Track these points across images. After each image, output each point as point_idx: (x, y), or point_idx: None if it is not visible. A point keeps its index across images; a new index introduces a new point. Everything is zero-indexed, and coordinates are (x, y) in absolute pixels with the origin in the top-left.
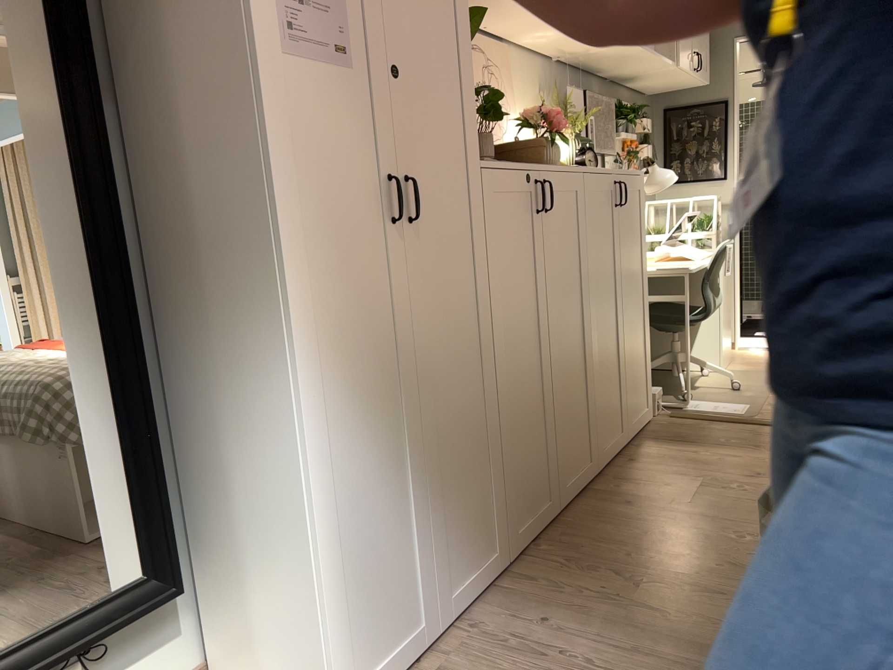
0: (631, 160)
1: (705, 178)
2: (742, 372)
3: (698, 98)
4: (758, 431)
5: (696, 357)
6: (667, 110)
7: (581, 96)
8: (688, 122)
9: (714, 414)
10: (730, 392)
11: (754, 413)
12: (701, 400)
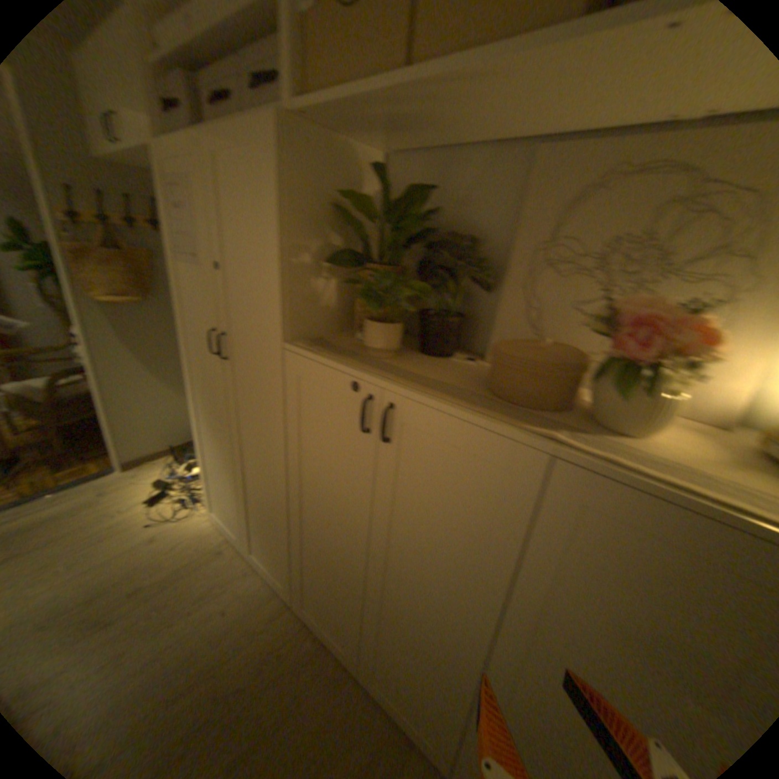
0: None
1: None
2: None
3: None
4: None
5: None
6: None
7: None
8: None
9: None
10: None
11: None
12: None
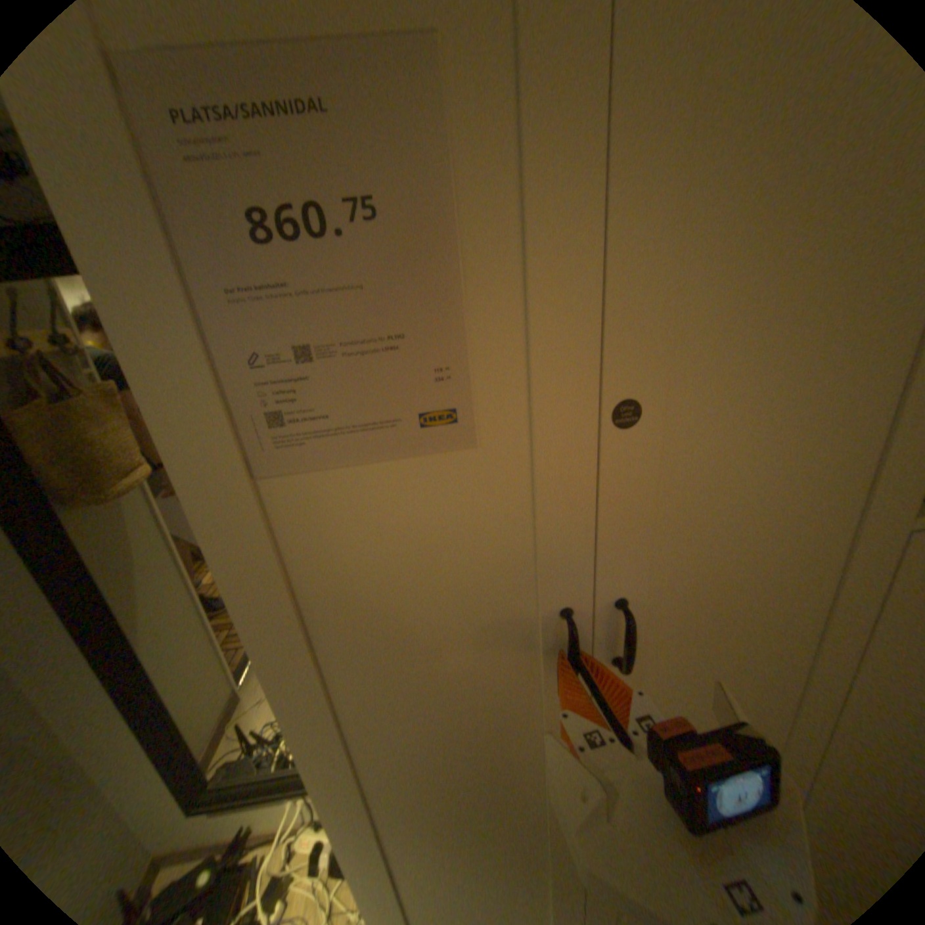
0: None
1: None
2: None
3: None
4: None
5: None
6: None
7: None
8: None
9: None
10: None
11: None
12: None
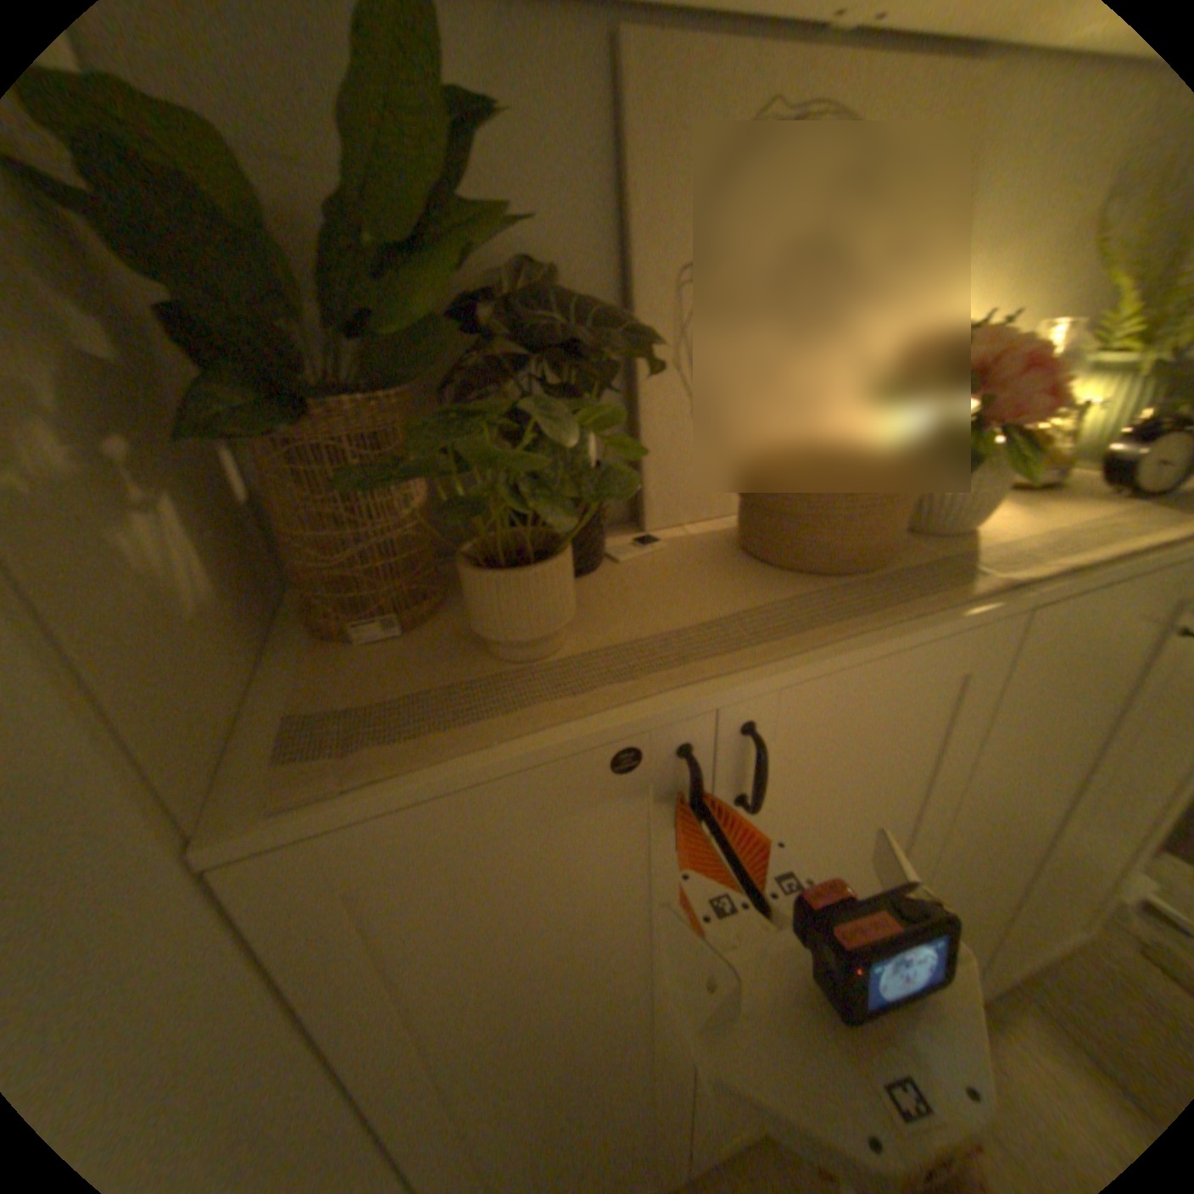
0: None
1: None
2: None
3: None
4: None
5: None
6: None
7: None
8: None
9: None
10: None
11: None
12: None
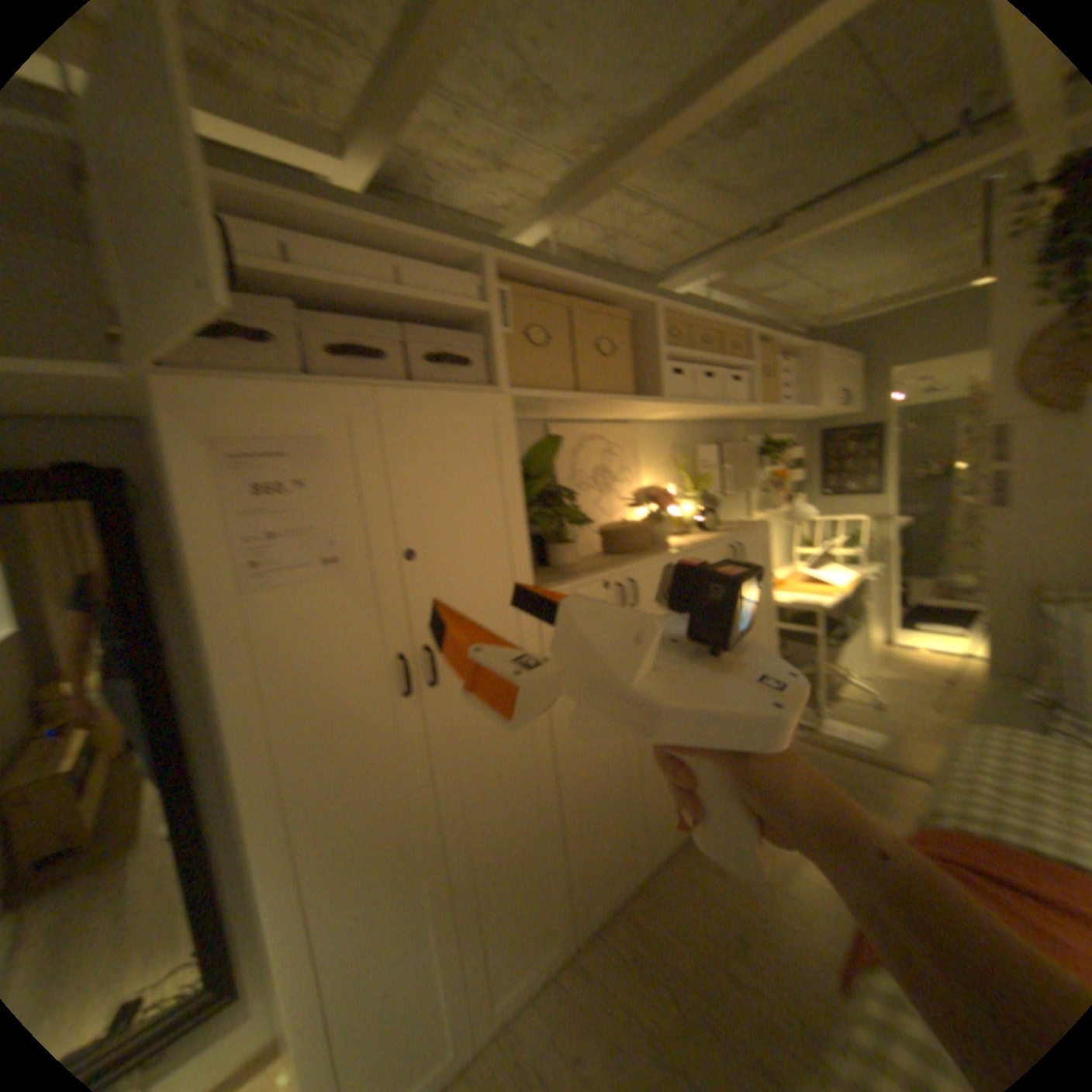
0: (786, 485)
1: (865, 494)
2: (896, 688)
3: (858, 422)
4: (891, 784)
5: (845, 669)
6: (827, 433)
7: (726, 443)
8: (847, 443)
9: (848, 750)
10: (875, 717)
11: (893, 755)
12: (841, 724)
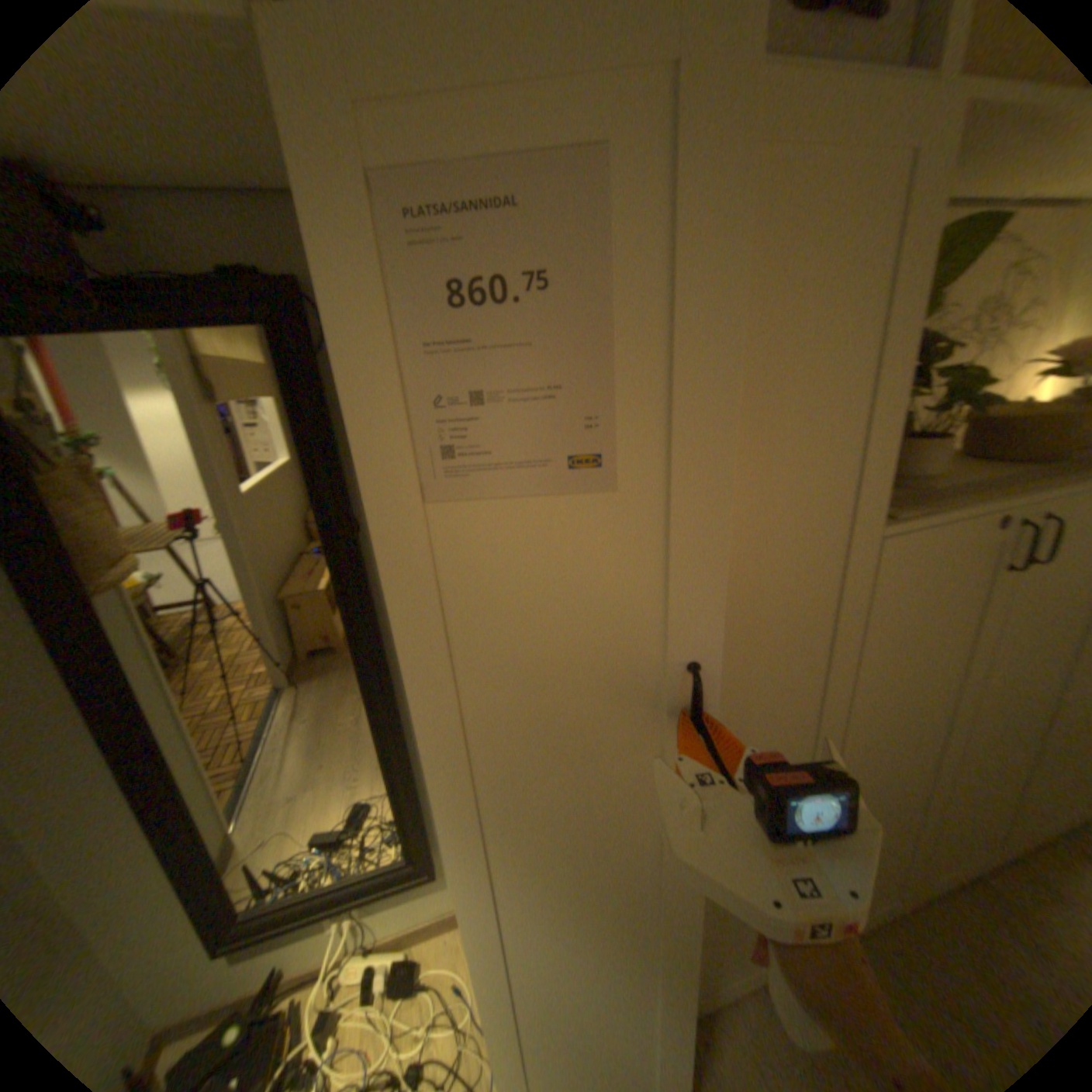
0: None
1: None
2: None
3: None
4: None
5: None
6: None
7: None
8: None
9: None
10: None
11: None
12: None
